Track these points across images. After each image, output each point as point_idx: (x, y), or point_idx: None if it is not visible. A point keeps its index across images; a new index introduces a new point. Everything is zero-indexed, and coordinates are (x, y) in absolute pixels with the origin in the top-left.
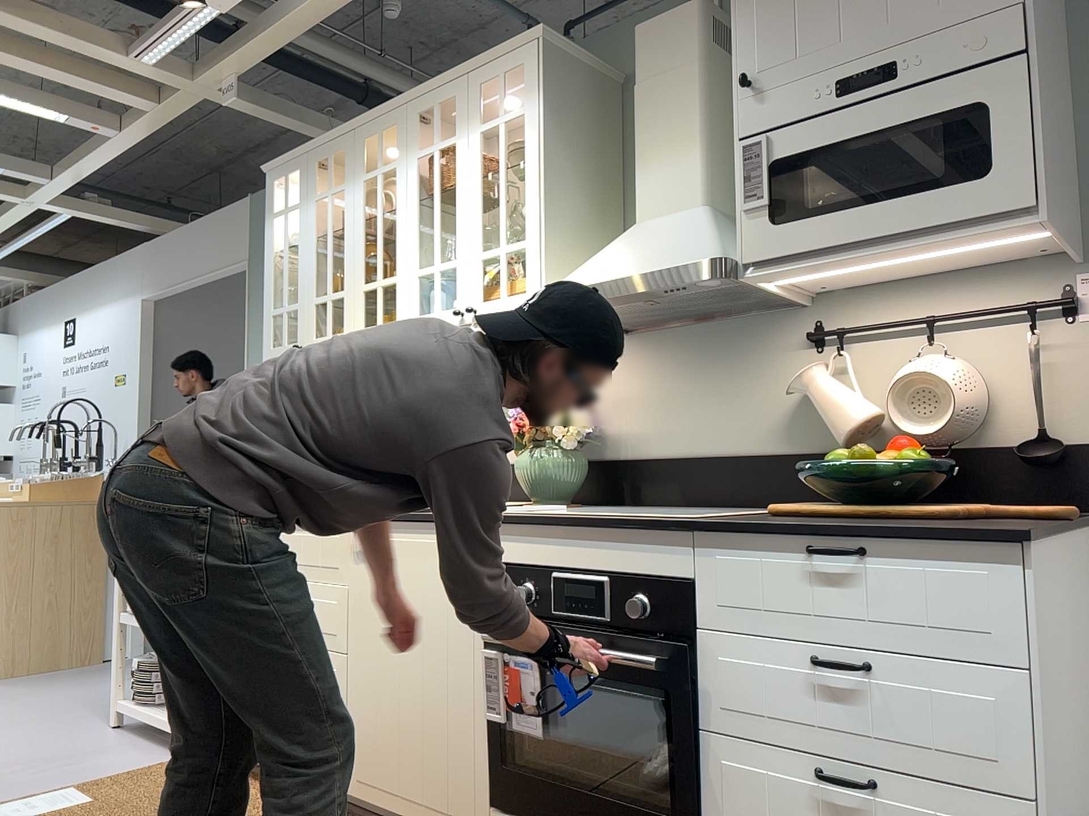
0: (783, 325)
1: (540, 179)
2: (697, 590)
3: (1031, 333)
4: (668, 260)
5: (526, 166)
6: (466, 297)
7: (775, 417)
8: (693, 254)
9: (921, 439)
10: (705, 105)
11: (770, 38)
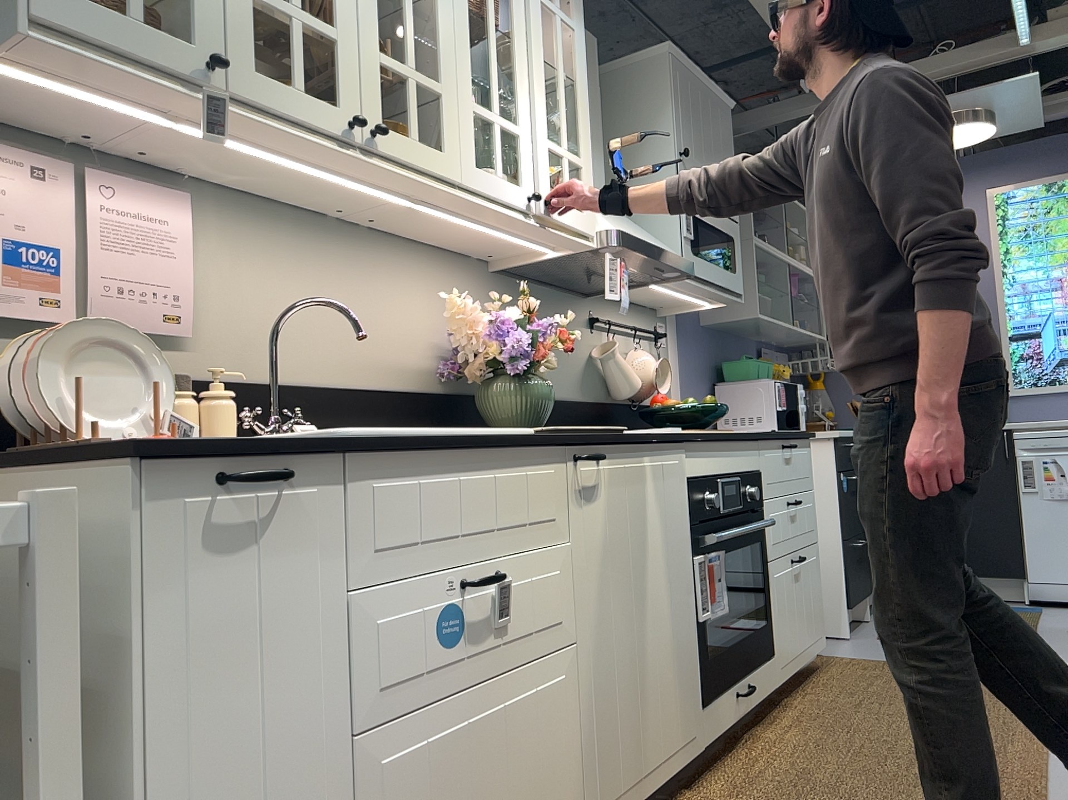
0: (580, 307)
1: (588, 111)
2: (762, 476)
3: (655, 347)
4: (666, 248)
5: (580, 88)
6: (534, 184)
7: (579, 373)
8: (675, 252)
9: (644, 397)
10: (602, 126)
11: (687, 135)
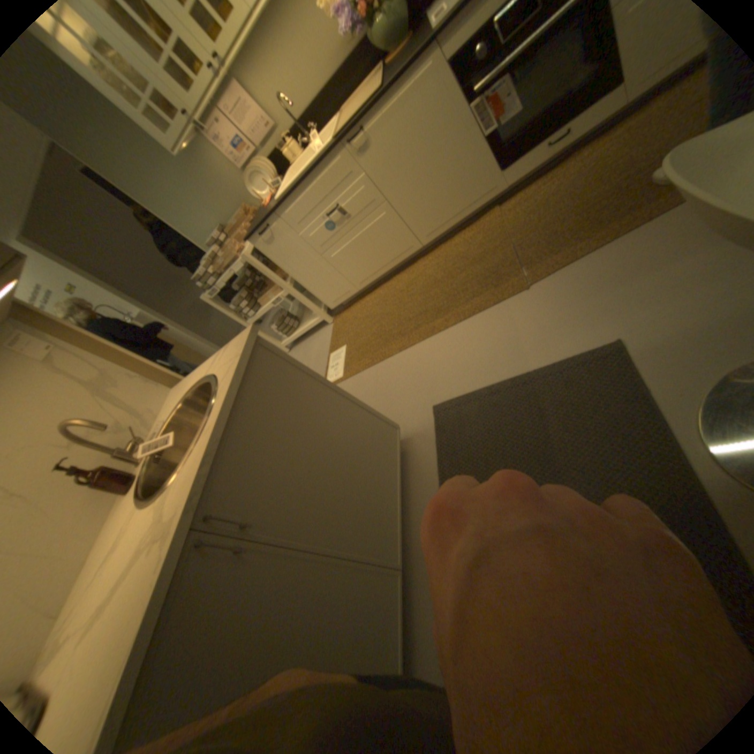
0: None
1: None
2: None
3: None
4: None
5: None
6: None
7: None
8: None
9: None
10: None
11: None
